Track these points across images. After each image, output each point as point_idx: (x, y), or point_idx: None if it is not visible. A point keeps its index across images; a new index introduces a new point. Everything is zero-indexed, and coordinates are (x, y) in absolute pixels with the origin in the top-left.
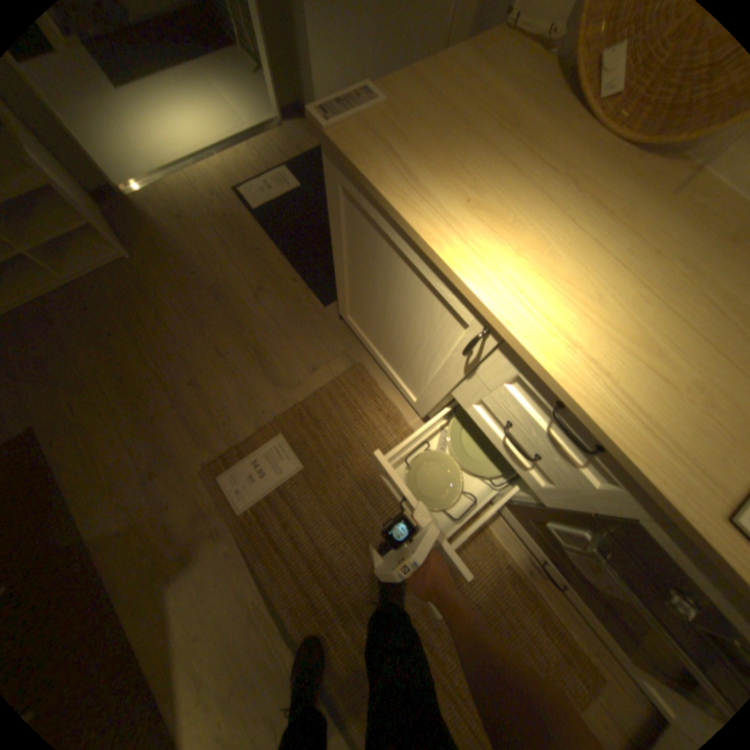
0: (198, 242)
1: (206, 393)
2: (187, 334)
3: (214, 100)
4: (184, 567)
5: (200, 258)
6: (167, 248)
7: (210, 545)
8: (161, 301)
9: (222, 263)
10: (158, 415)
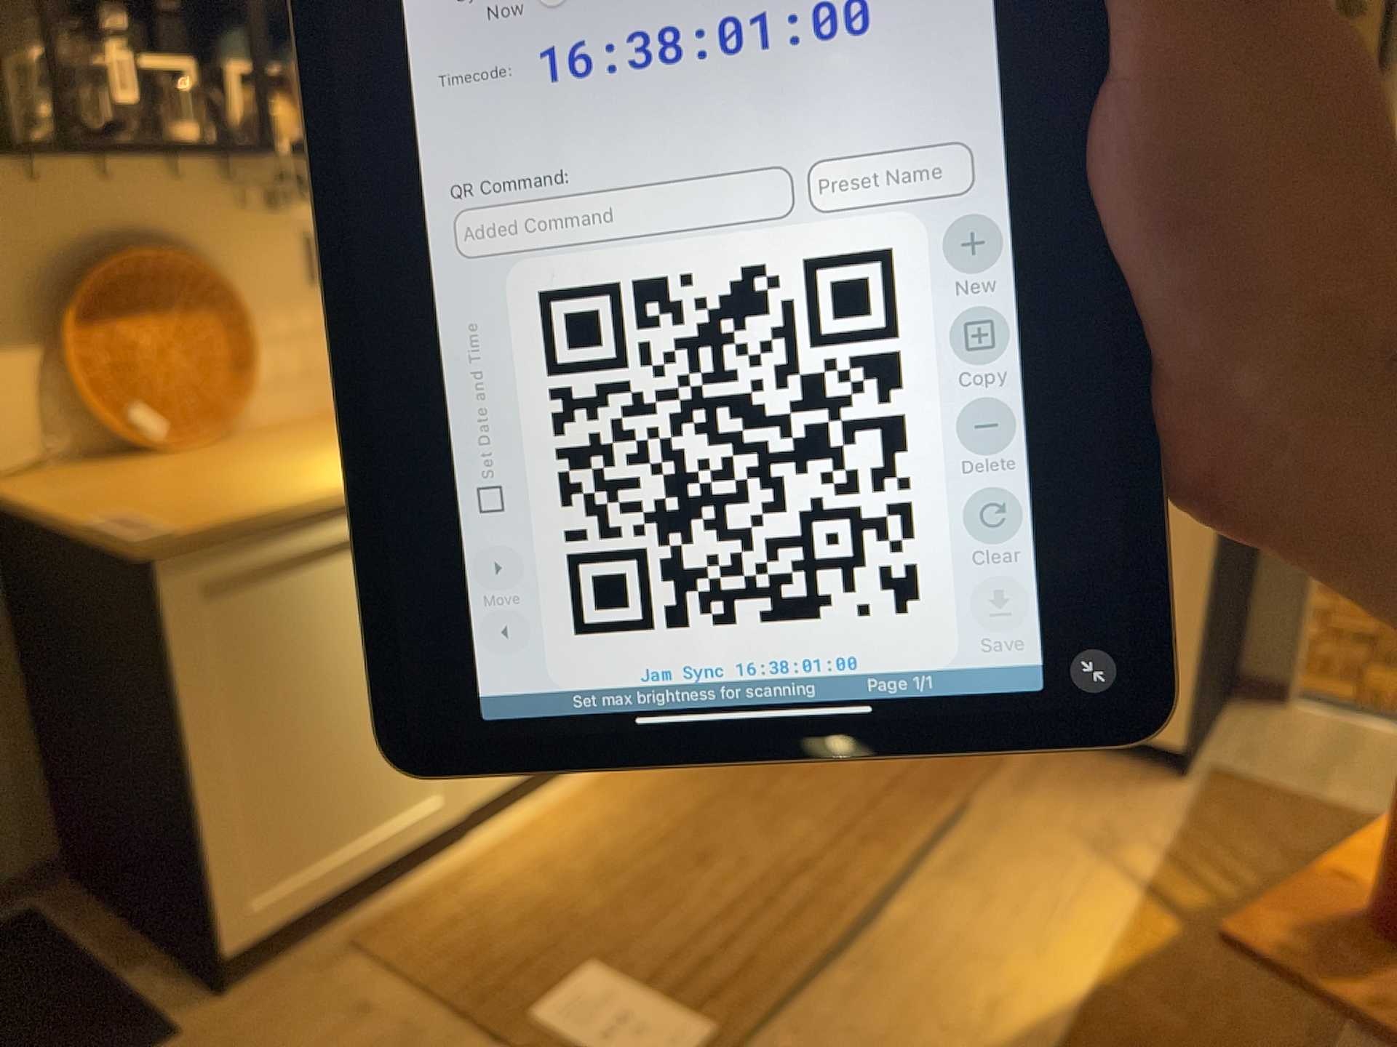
0: None
1: None
2: None
3: None
4: None
5: None
6: None
7: None
8: None
9: None
10: None
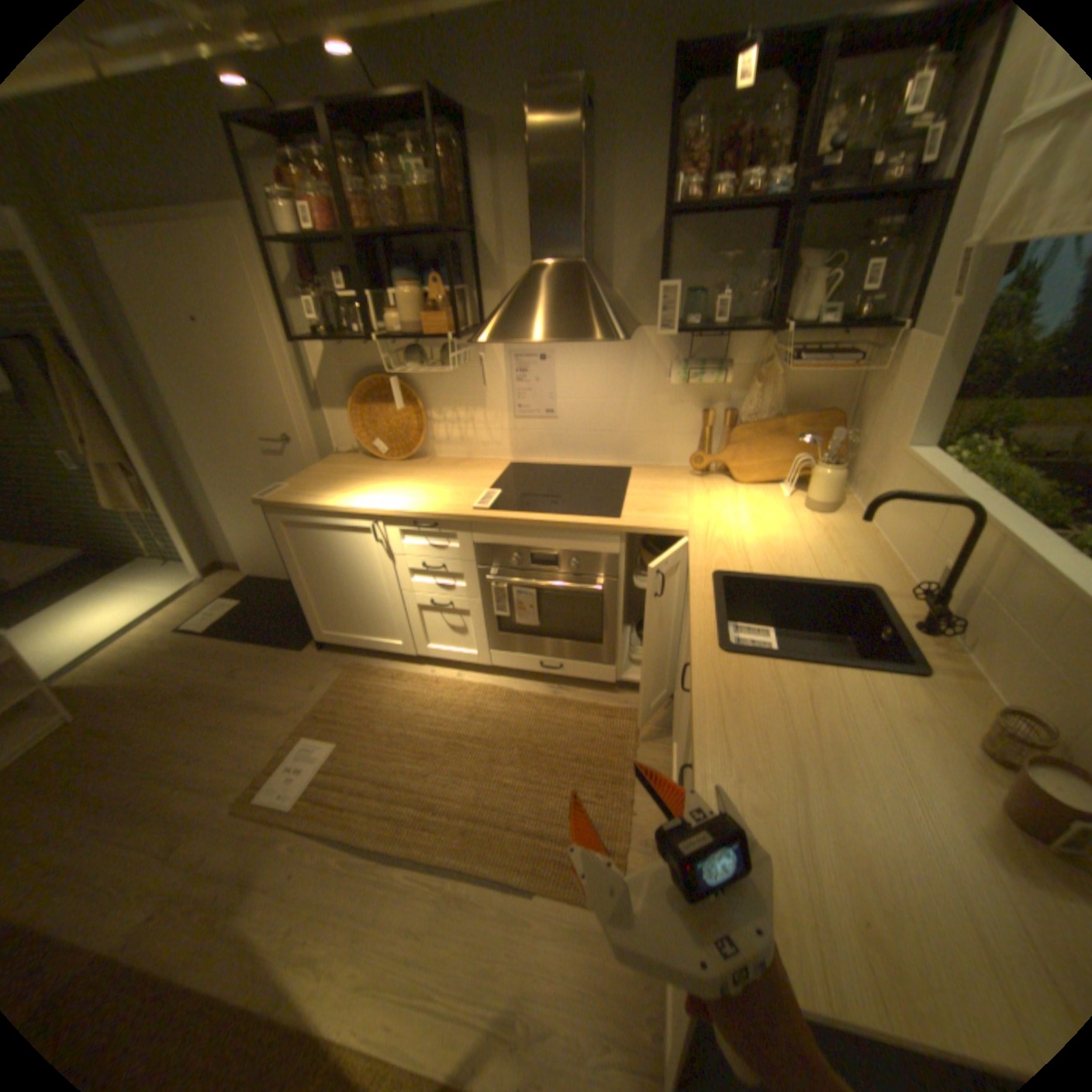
0: (151, 675)
1: (208, 758)
2: (168, 734)
3: (128, 594)
4: (246, 888)
5: (159, 683)
6: (117, 694)
7: (268, 852)
8: (126, 729)
9: (184, 675)
10: (160, 802)
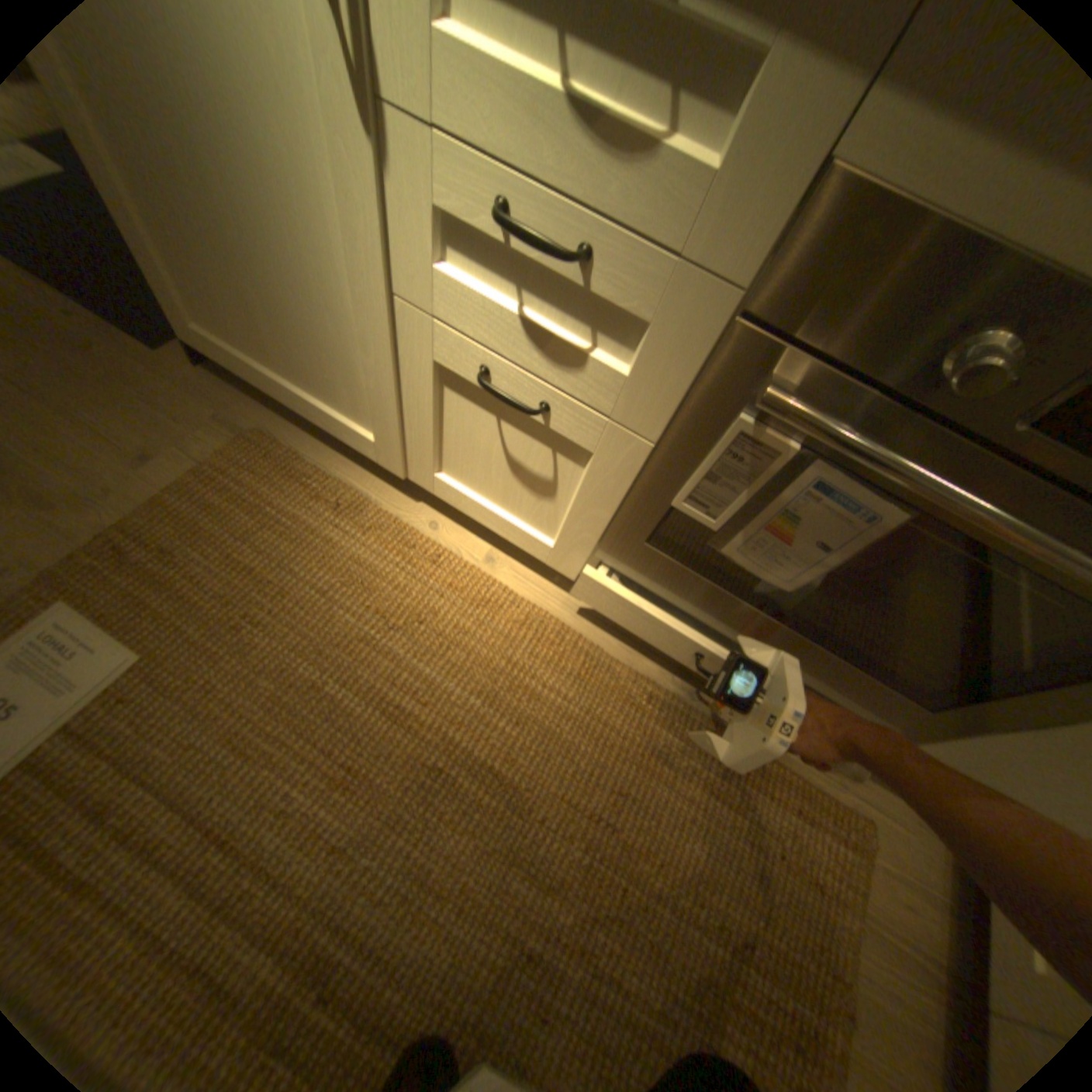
0: None
1: None
2: None
3: None
4: None
5: None
6: None
7: None
8: None
9: None
10: None
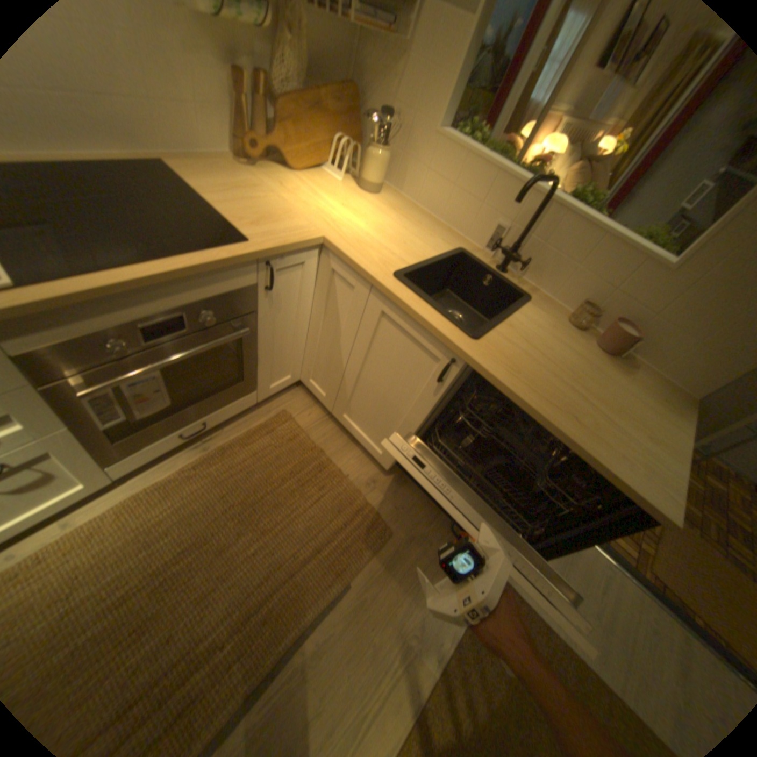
0: None
1: None
2: None
3: None
4: None
5: None
6: None
7: None
8: None
9: None
10: None
